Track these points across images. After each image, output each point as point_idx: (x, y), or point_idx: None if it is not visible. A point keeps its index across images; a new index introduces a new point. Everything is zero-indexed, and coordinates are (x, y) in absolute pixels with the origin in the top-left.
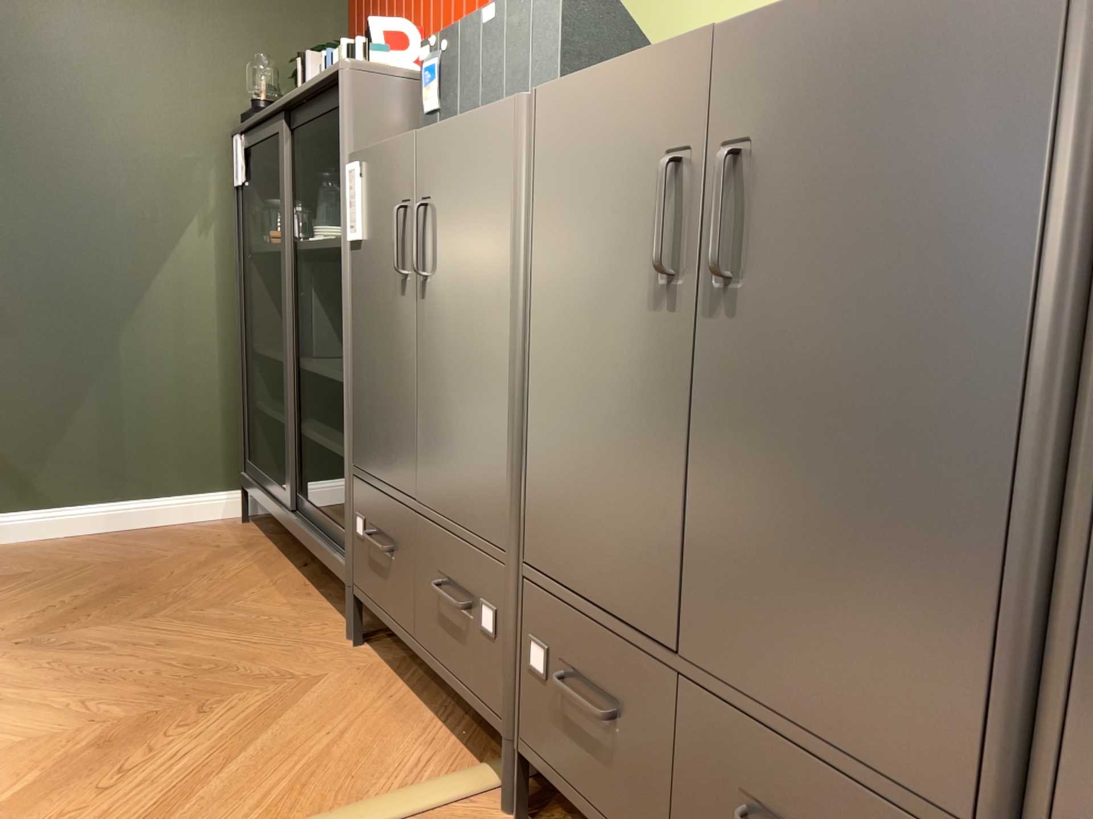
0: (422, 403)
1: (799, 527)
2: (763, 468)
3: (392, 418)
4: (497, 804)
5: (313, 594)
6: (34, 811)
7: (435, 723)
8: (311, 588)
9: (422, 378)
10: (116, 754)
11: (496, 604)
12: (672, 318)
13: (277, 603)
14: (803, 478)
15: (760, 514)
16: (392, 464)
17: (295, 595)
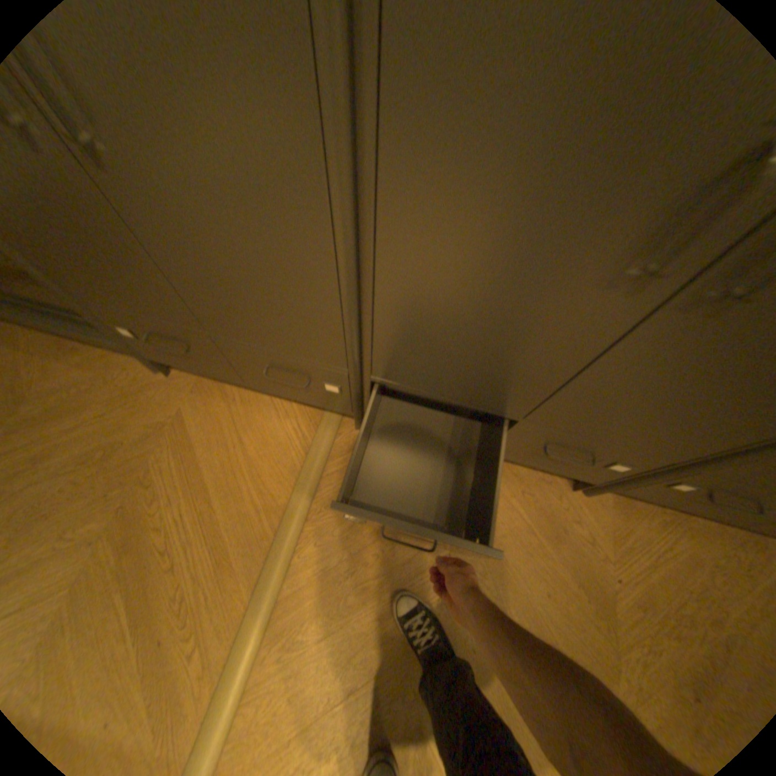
0: (178, 276)
1: (664, 405)
2: (656, 384)
3: (122, 276)
4: (349, 426)
5: (75, 346)
6: (152, 608)
7: (274, 400)
8: (66, 340)
9: (163, 256)
10: (140, 547)
11: (340, 385)
12: (625, 301)
13: (62, 371)
14: (689, 393)
15: (634, 397)
16: (150, 307)
17: (64, 355)
